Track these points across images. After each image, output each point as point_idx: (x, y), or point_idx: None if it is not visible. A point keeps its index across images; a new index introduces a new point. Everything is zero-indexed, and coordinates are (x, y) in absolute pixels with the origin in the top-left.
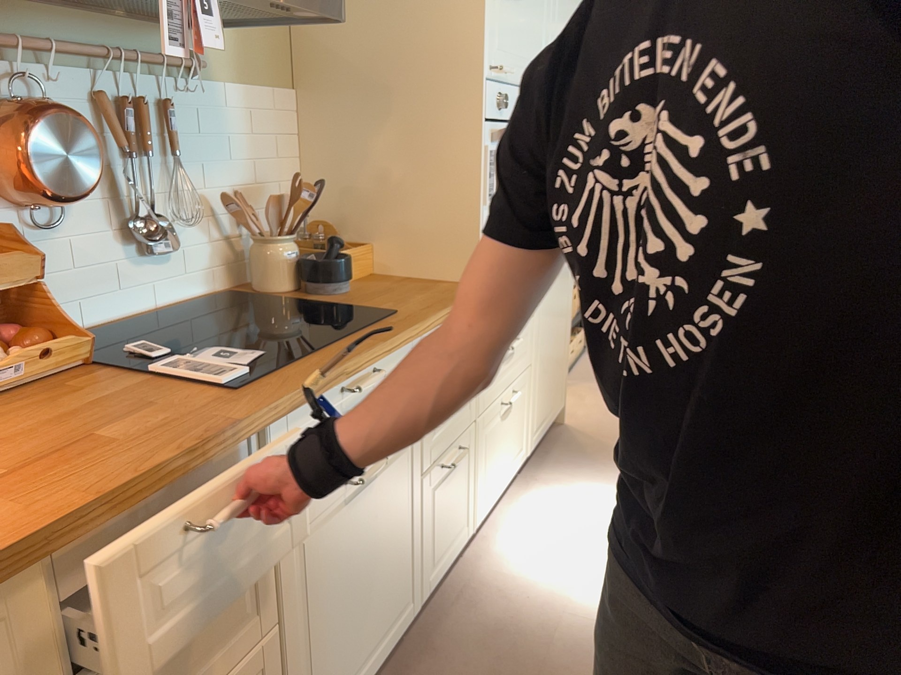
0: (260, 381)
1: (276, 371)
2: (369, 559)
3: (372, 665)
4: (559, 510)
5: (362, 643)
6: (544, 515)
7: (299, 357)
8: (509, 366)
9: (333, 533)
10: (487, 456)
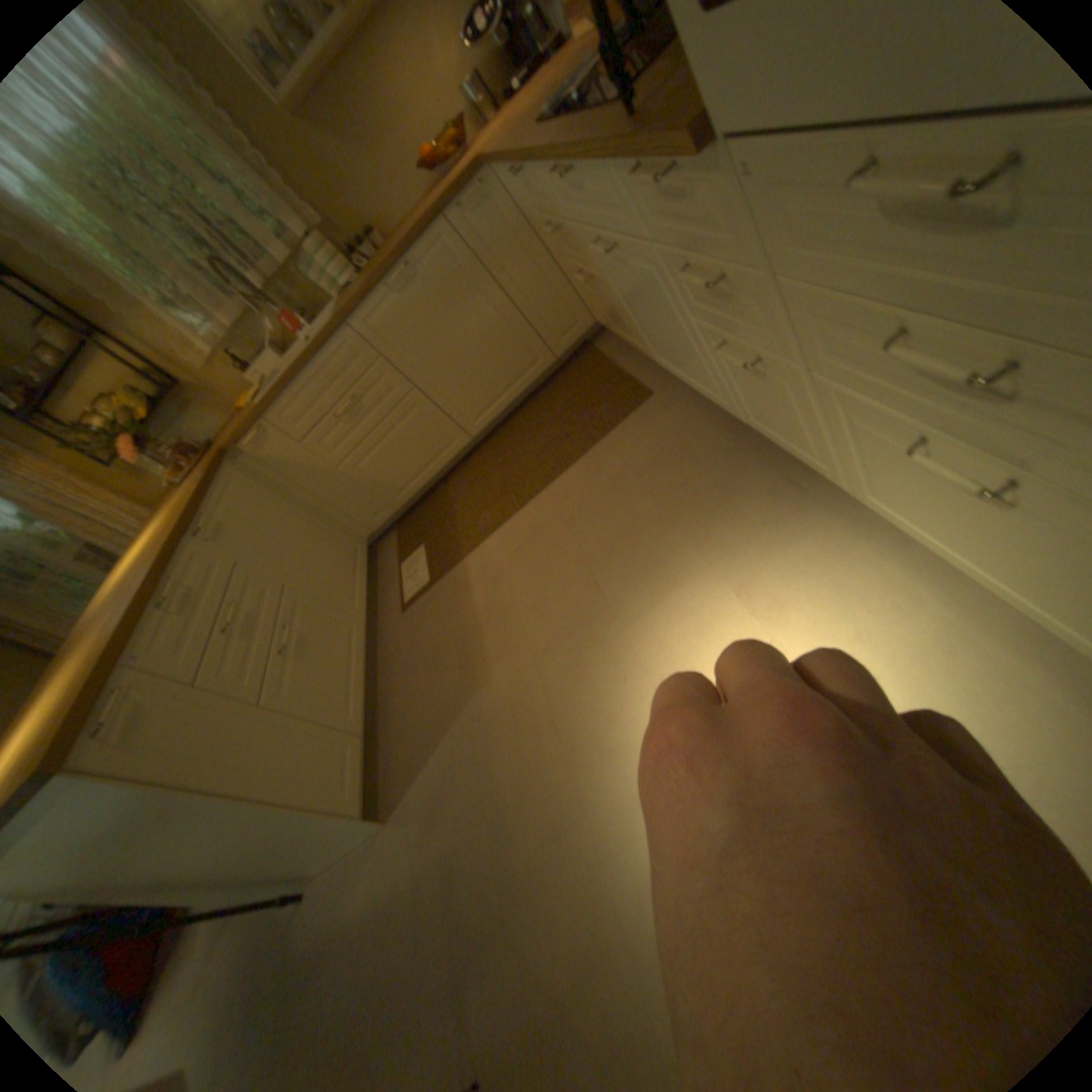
0: (540, 121)
1: (546, 119)
2: (655, 313)
3: (696, 384)
4: (944, 701)
5: (678, 359)
6: (936, 665)
7: (561, 111)
8: (970, 400)
9: (610, 261)
10: (872, 453)
